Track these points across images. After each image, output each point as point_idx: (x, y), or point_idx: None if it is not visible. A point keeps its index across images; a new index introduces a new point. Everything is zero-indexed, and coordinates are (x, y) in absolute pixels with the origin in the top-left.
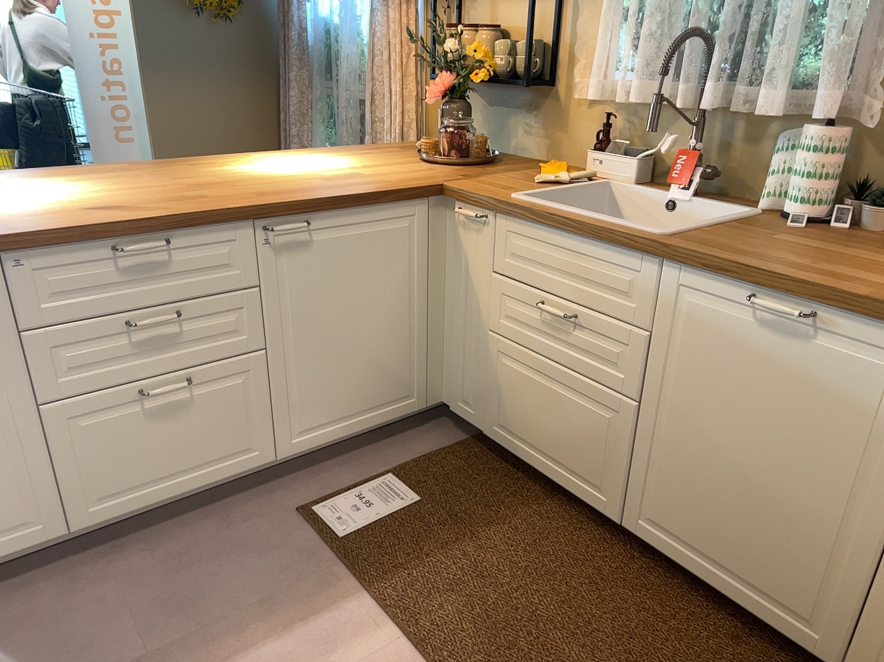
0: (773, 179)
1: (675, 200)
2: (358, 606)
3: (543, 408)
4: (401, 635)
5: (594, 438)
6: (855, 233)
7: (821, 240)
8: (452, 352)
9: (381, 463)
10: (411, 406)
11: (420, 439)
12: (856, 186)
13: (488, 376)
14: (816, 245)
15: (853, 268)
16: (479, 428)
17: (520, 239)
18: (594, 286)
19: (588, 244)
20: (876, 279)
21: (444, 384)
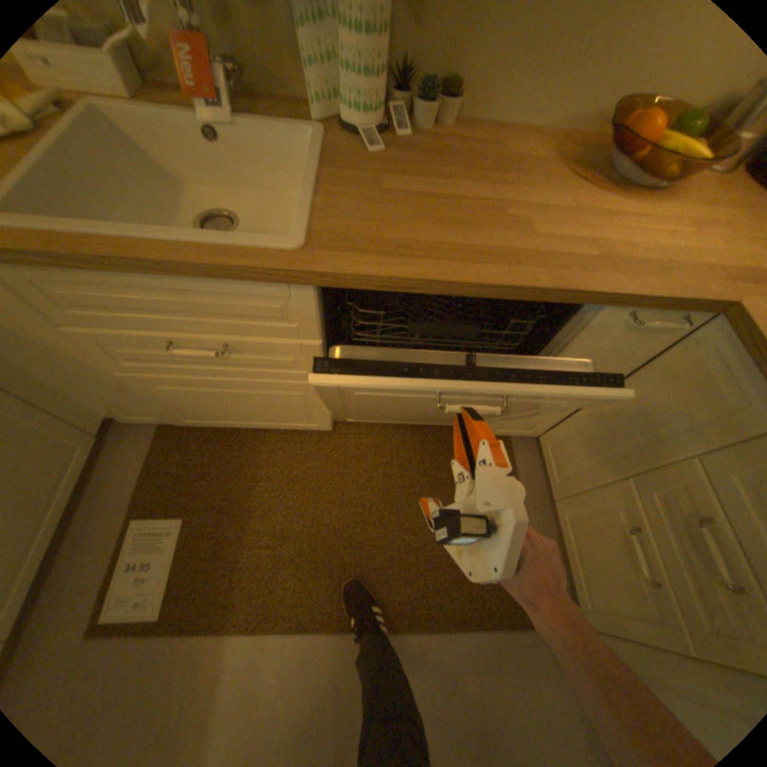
0: (316, 68)
1: (213, 122)
2: (232, 651)
3: (228, 403)
4: (281, 636)
5: (292, 405)
6: (421, 136)
7: (419, 170)
8: (73, 391)
9: (110, 515)
10: (81, 454)
11: (117, 461)
12: (395, 62)
13: (146, 399)
14: (426, 183)
15: (491, 223)
16: (166, 423)
17: (67, 288)
18: (231, 317)
19: (195, 279)
20: (522, 237)
21: (92, 410)
